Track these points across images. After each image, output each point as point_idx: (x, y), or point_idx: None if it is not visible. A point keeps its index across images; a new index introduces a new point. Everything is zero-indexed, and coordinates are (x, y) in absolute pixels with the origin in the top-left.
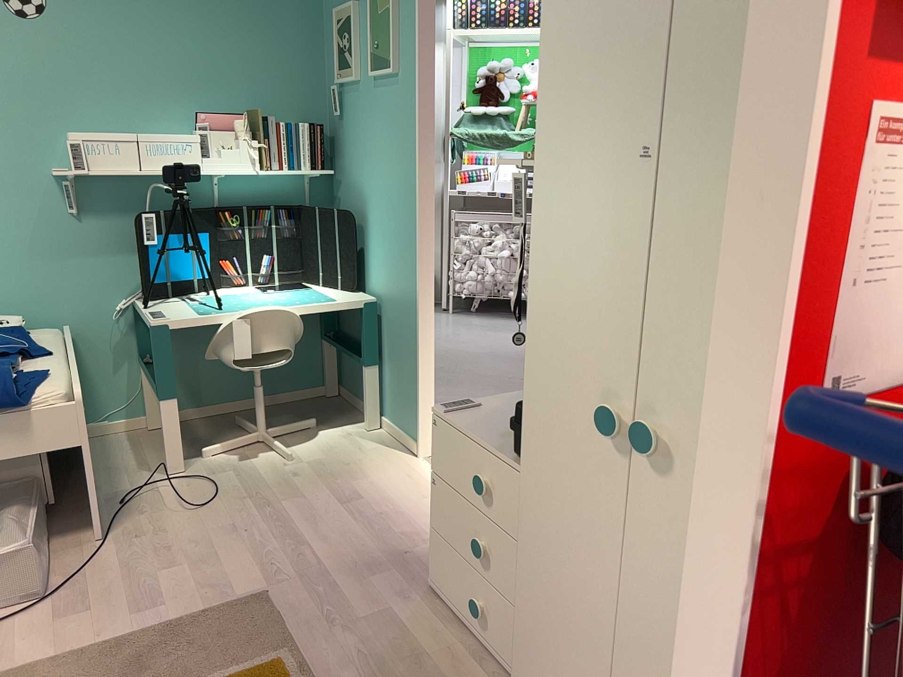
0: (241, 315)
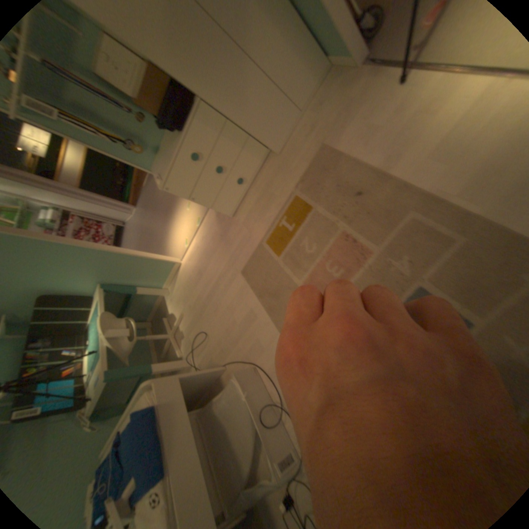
0: (101, 336)
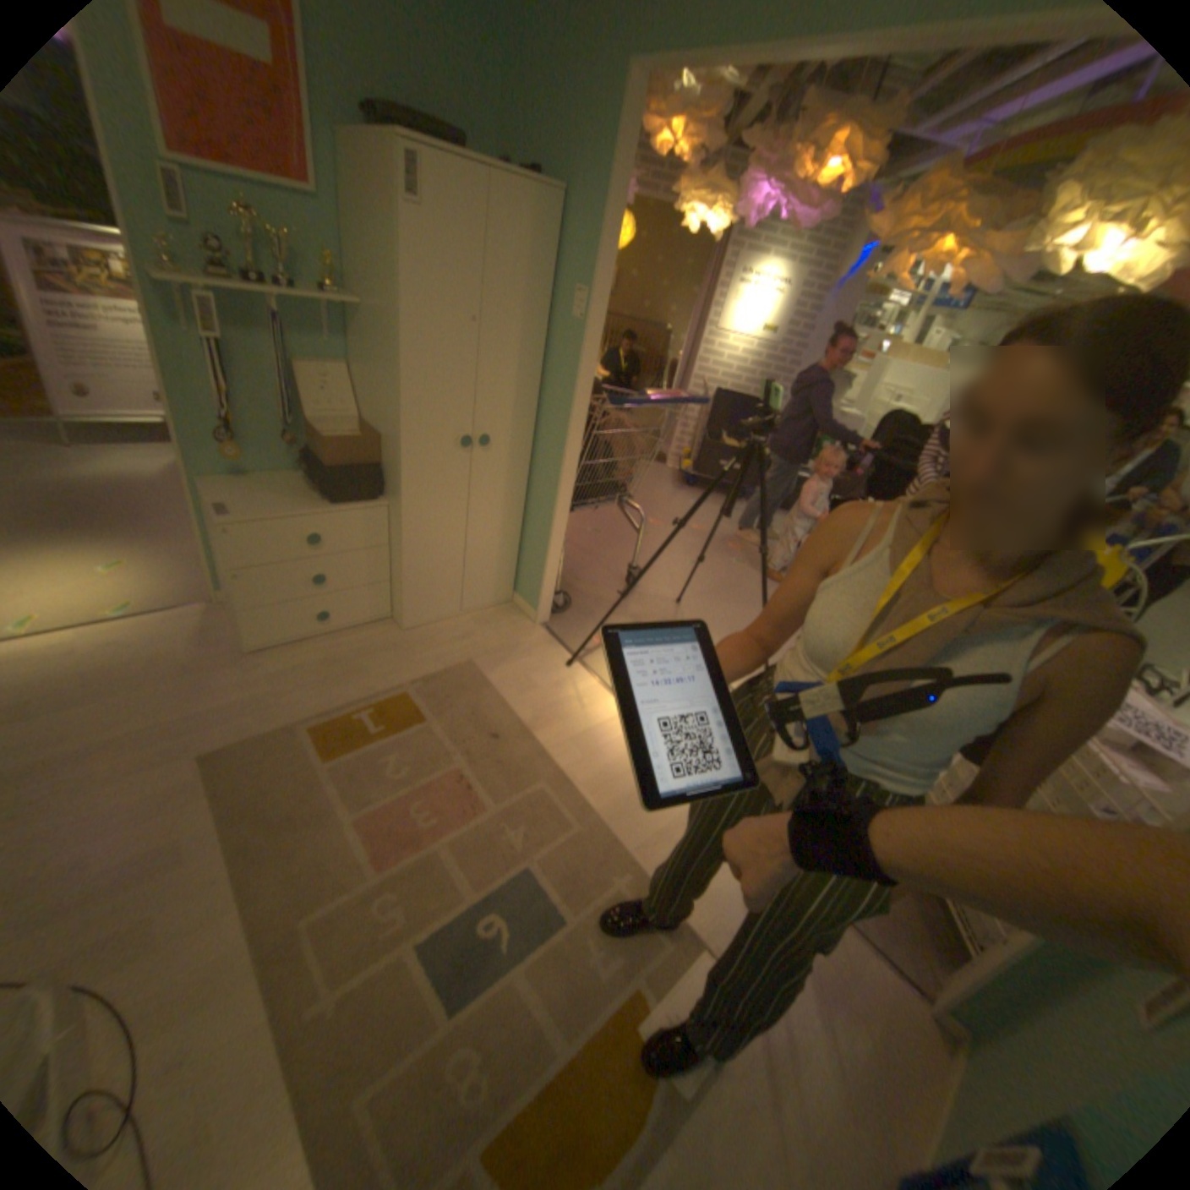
0: None
